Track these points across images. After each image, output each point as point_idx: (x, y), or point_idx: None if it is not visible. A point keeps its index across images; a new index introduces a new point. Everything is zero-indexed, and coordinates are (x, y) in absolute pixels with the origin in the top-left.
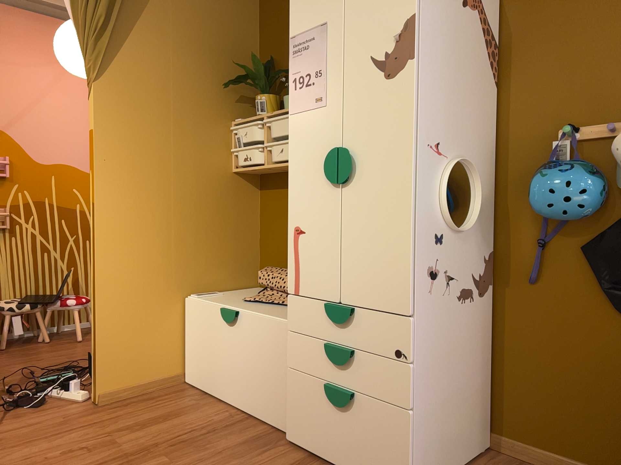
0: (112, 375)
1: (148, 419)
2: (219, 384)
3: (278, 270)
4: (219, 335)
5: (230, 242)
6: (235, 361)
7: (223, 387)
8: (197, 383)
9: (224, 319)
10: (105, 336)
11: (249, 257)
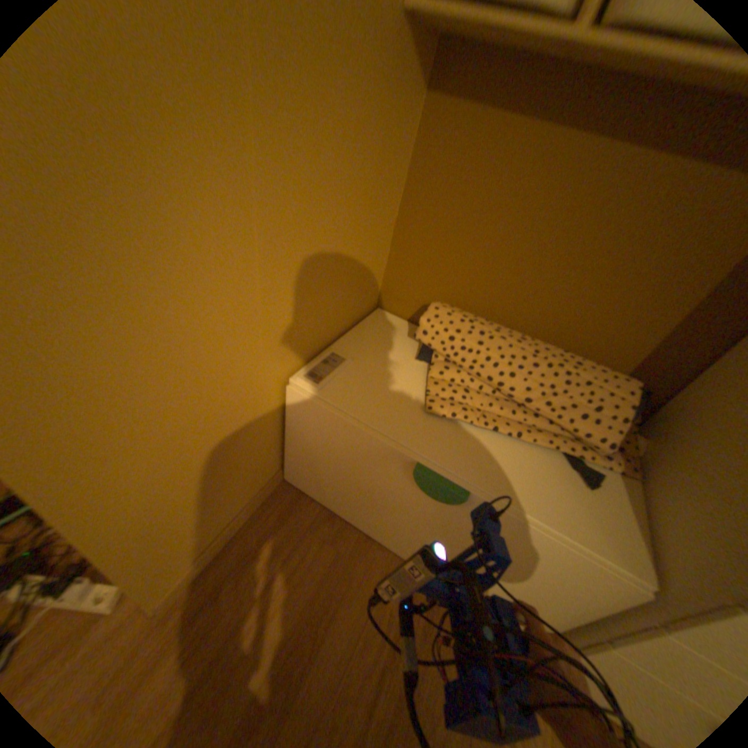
0: (176, 566)
1: (291, 650)
2: (375, 525)
3: (477, 329)
4: (394, 485)
5: (364, 238)
6: (431, 531)
7: (386, 532)
8: (319, 496)
9: (427, 485)
10: (141, 547)
11: (380, 259)
